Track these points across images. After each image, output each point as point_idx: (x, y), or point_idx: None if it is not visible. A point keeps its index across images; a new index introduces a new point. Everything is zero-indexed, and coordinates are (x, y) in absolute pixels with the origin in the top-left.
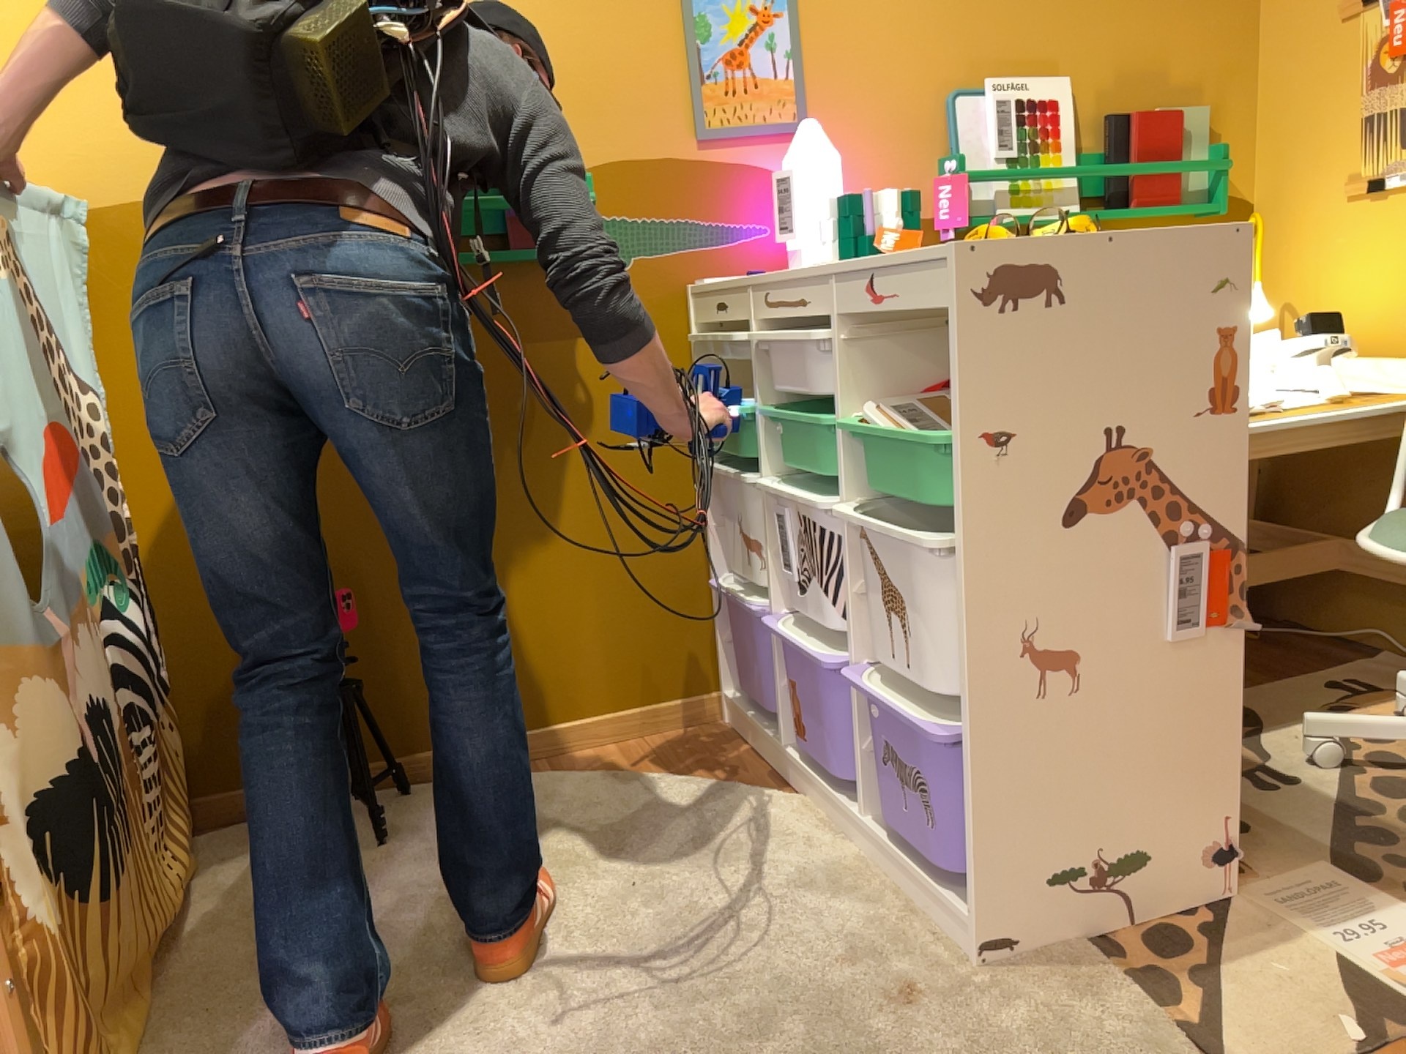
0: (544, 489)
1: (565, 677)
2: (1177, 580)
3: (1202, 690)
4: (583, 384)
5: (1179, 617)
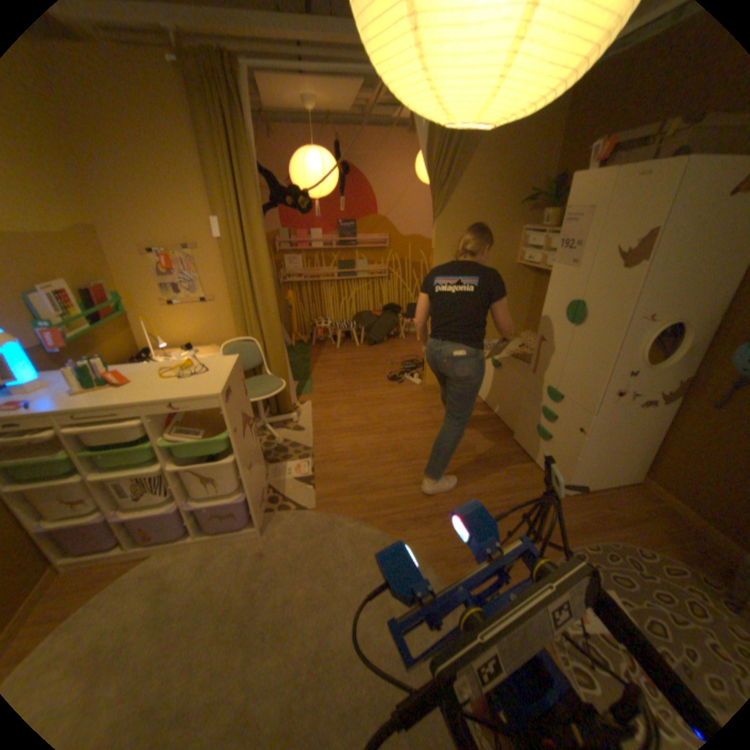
0: None
1: None
2: (253, 432)
3: (258, 449)
4: None
5: (254, 438)
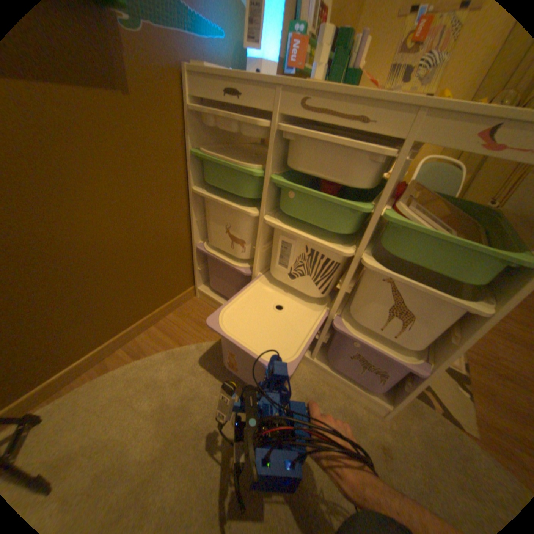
0: (97, 214)
1: (126, 309)
2: None
3: None
4: (116, 133)
5: None
